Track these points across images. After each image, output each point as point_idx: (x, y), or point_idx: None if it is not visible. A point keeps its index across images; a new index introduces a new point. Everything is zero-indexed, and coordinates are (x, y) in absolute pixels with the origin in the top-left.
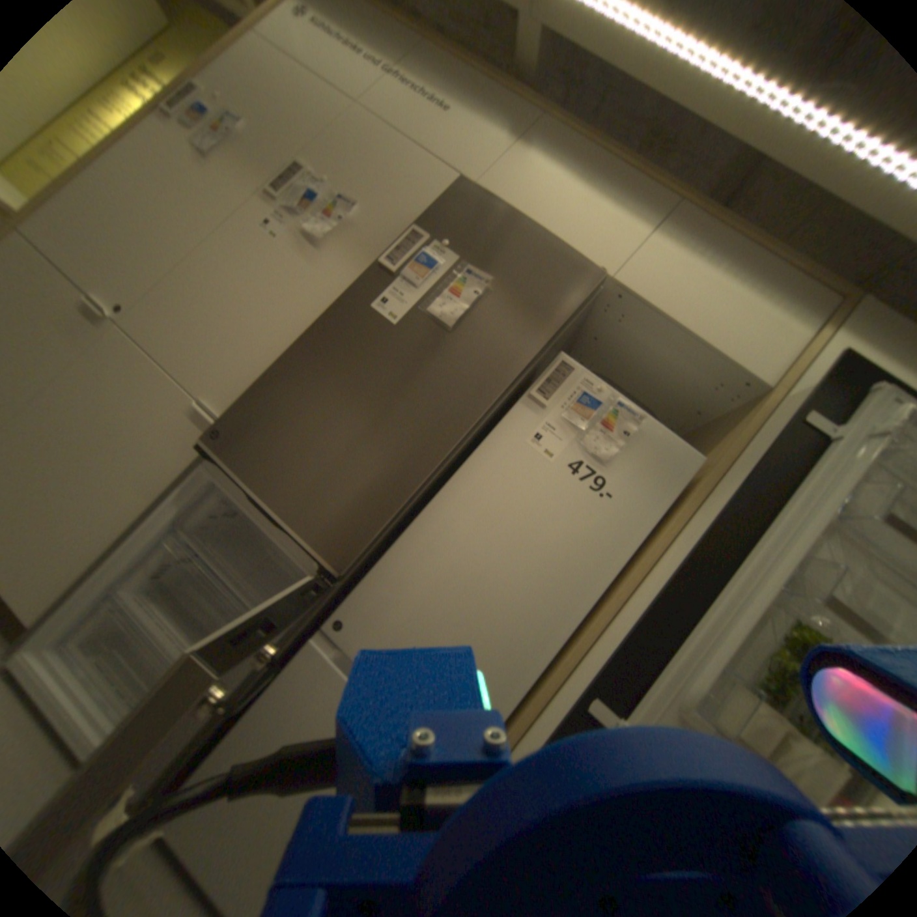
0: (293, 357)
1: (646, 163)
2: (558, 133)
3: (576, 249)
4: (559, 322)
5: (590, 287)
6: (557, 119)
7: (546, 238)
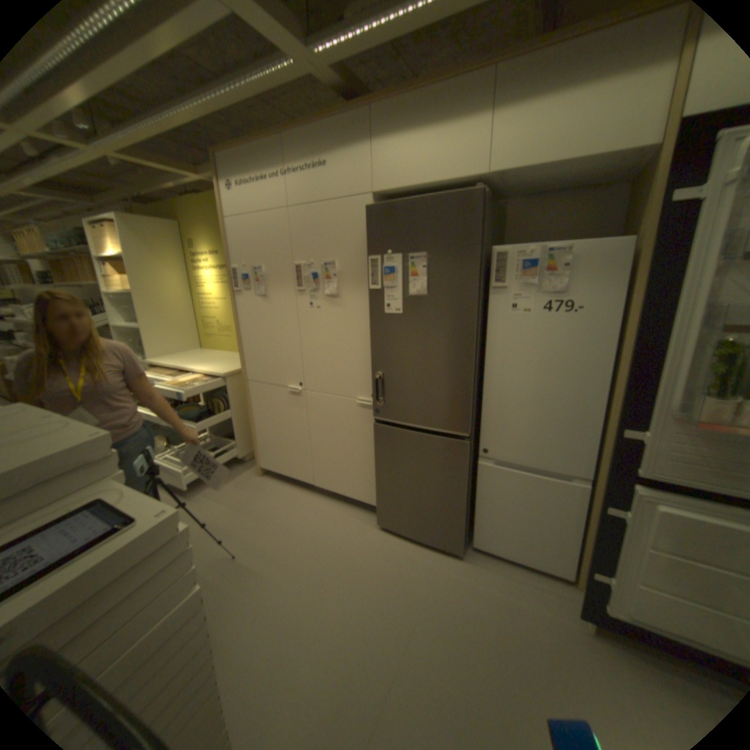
0: (375, 360)
1: (451, 68)
2: (386, 108)
3: (453, 175)
4: (476, 241)
5: (478, 204)
6: (378, 99)
7: (433, 199)
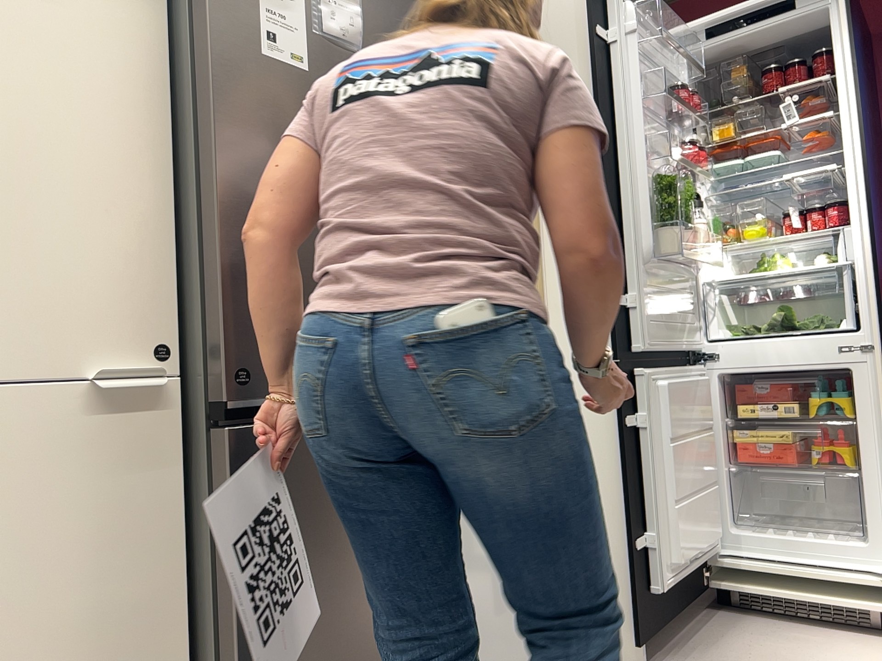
0: (229, 193)
1: None
2: None
3: None
4: None
5: None
6: None
7: None
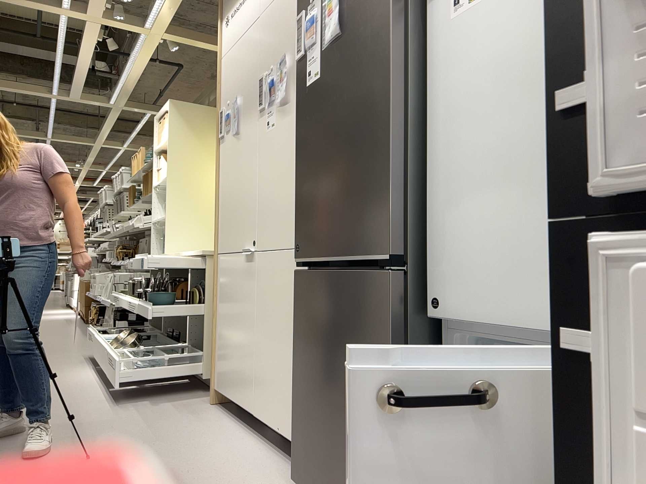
0: (298, 163)
1: None
2: None
3: None
4: None
5: None
6: None
7: None
